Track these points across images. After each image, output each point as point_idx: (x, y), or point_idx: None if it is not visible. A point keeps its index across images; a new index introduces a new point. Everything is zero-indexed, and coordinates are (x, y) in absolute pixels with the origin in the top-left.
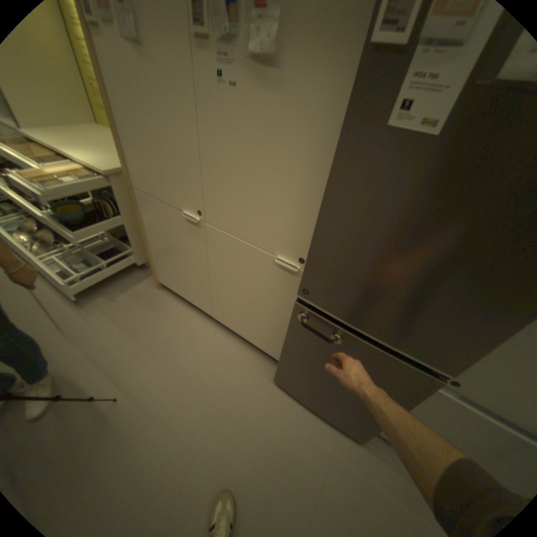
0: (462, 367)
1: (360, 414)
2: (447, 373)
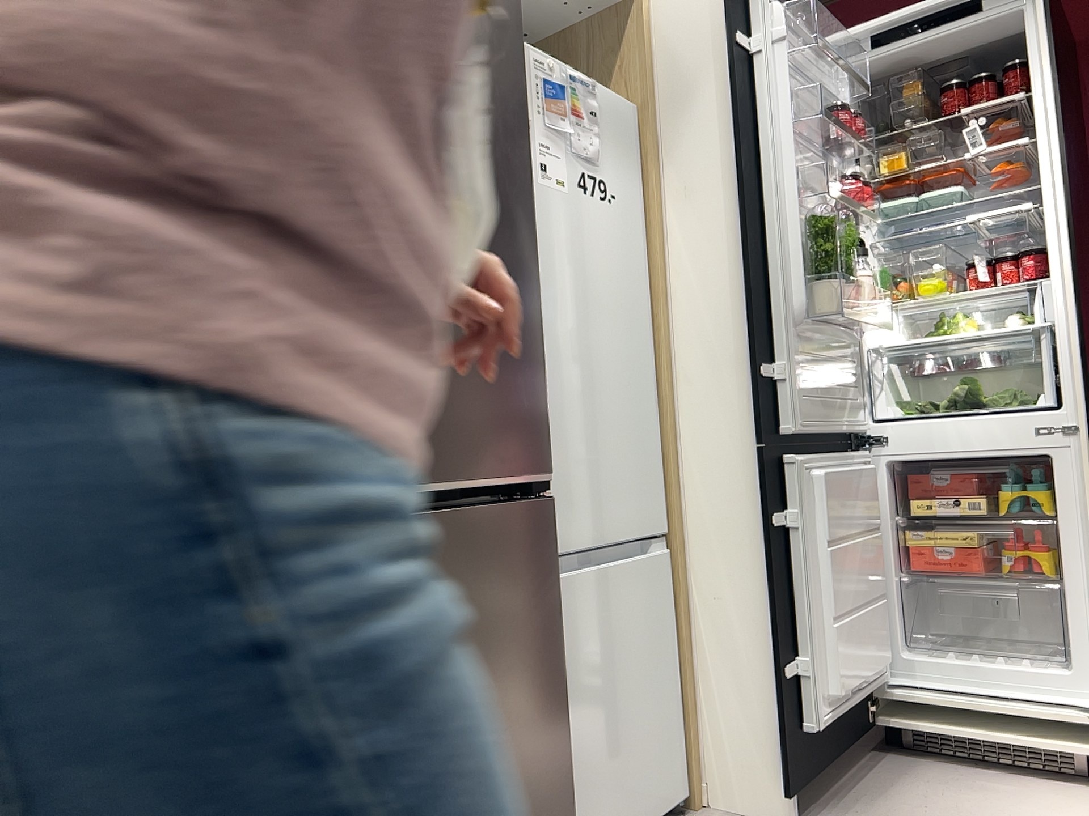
0: (546, 446)
1: (531, 792)
2: (543, 475)
